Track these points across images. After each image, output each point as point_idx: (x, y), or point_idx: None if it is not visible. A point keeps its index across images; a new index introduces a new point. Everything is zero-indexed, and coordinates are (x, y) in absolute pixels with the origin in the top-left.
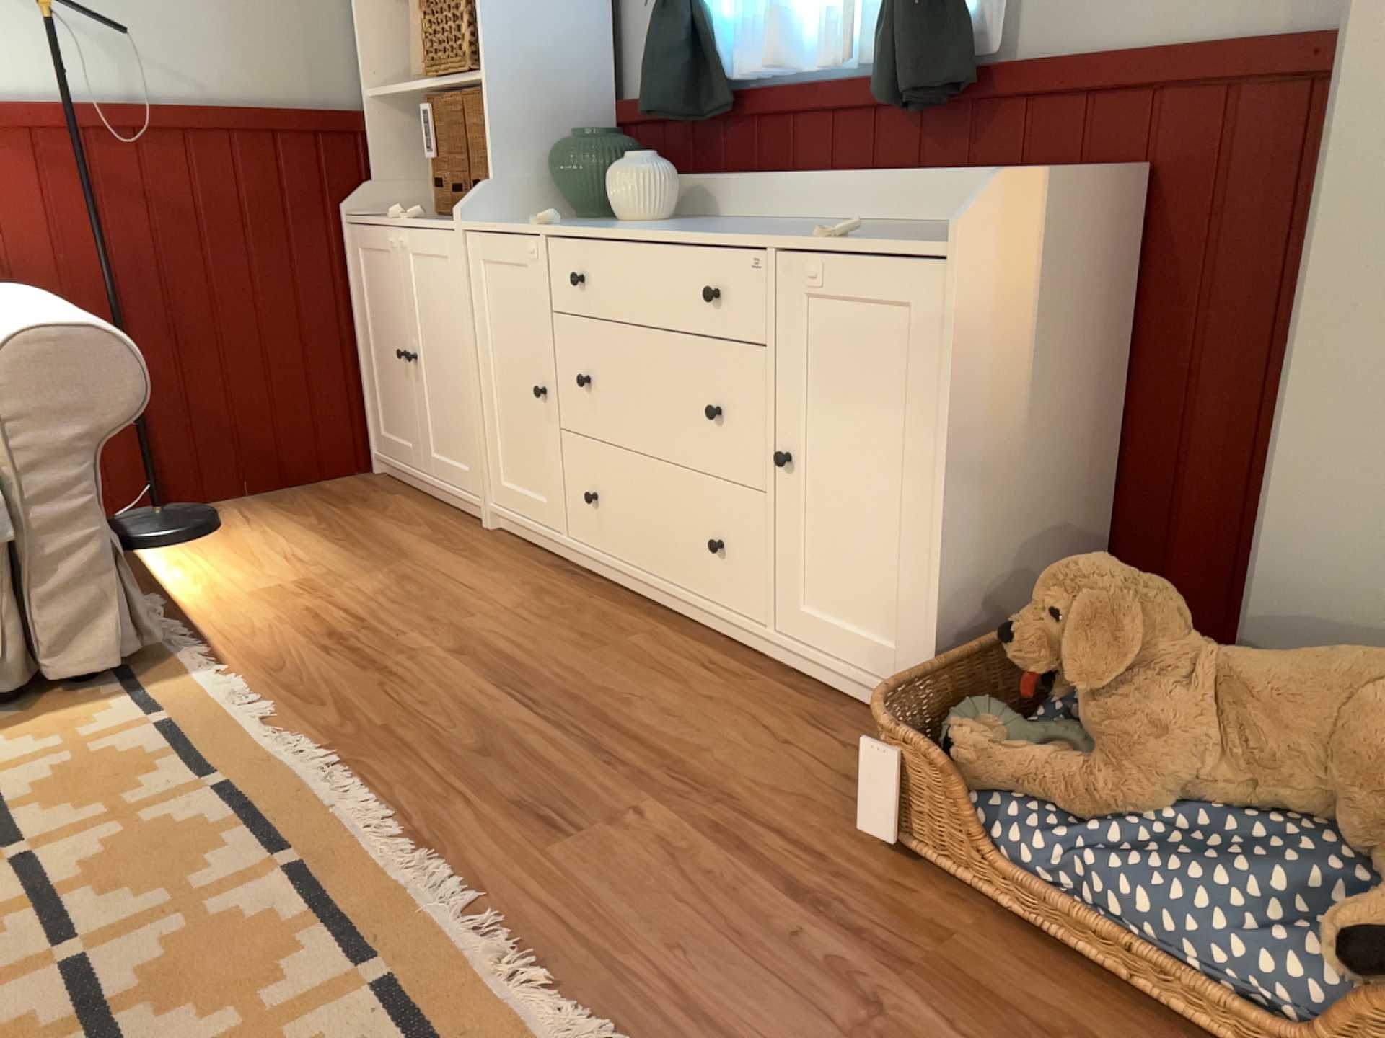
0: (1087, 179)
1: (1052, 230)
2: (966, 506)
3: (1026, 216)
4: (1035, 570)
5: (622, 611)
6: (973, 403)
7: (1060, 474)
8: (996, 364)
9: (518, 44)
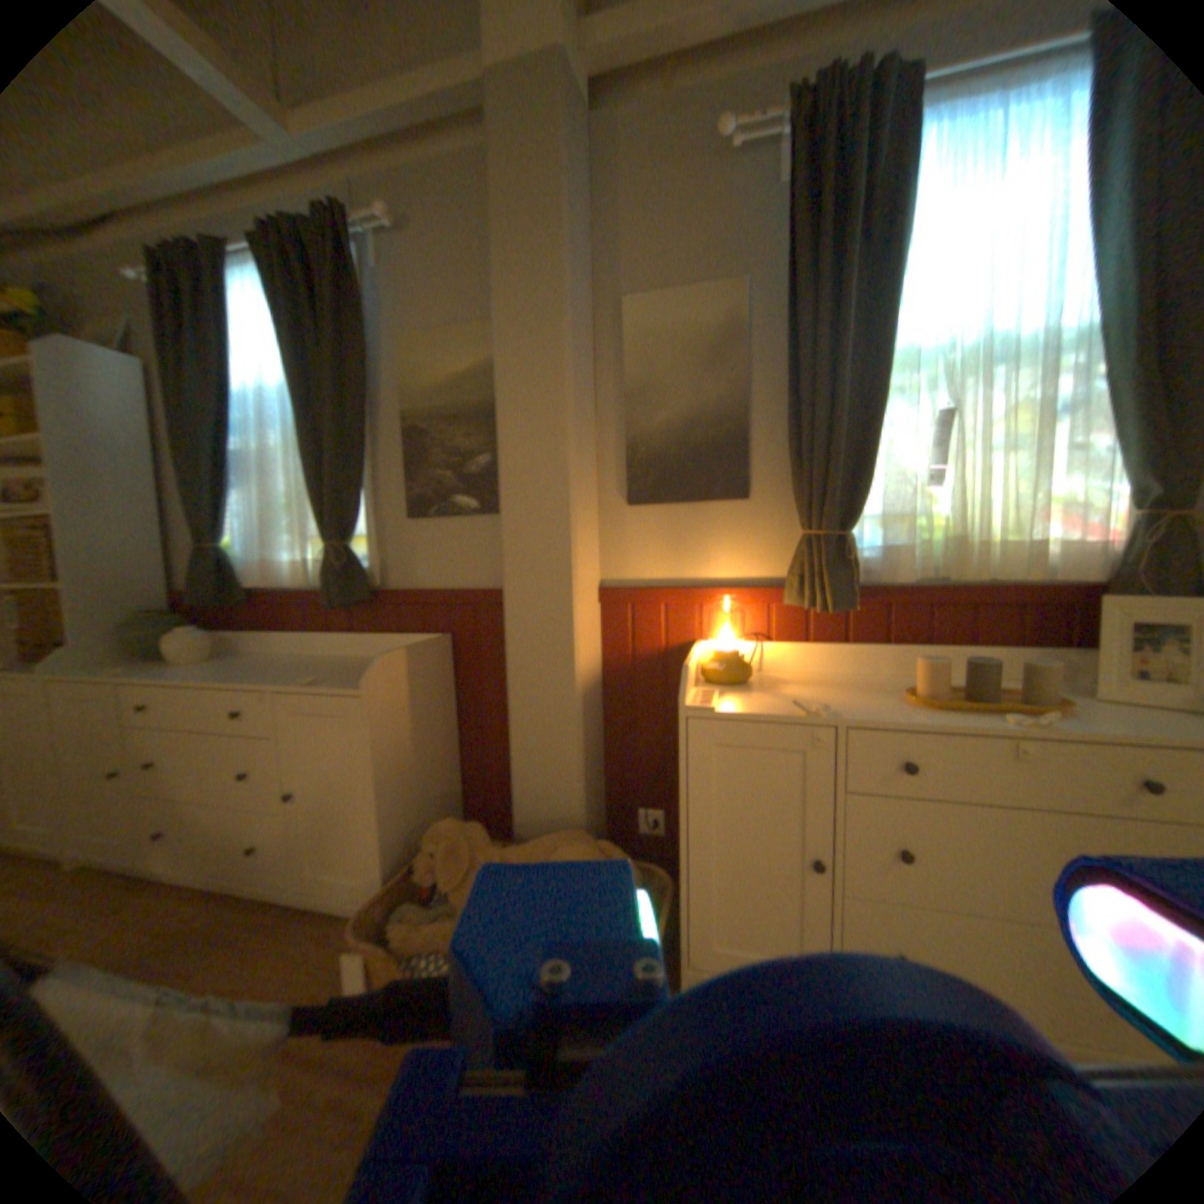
0: (429, 646)
1: (418, 664)
2: (391, 806)
3: (402, 669)
4: (432, 820)
5: (189, 905)
6: (387, 758)
7: (437, 772)
8: (397, 736)
9: (94, 566)
